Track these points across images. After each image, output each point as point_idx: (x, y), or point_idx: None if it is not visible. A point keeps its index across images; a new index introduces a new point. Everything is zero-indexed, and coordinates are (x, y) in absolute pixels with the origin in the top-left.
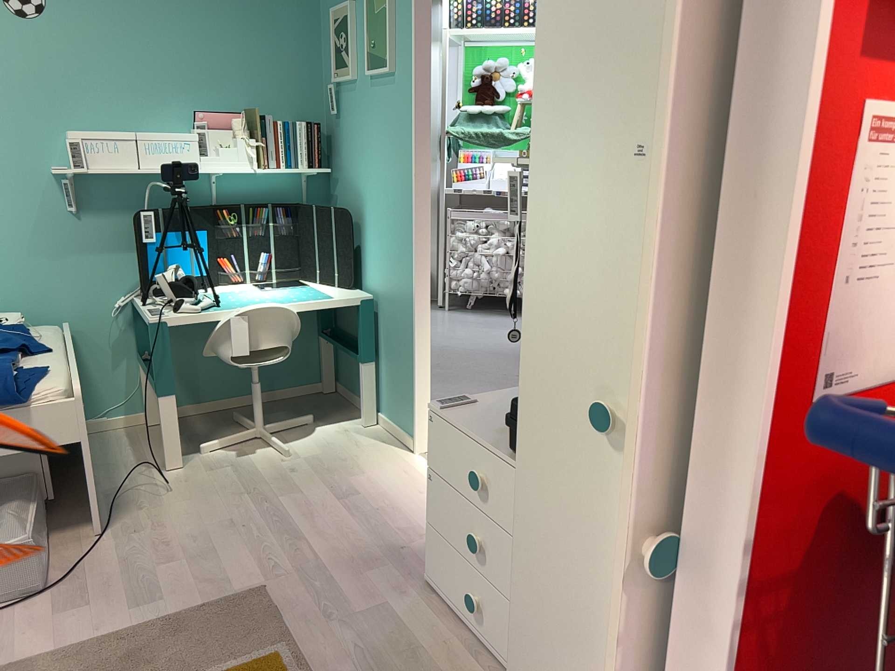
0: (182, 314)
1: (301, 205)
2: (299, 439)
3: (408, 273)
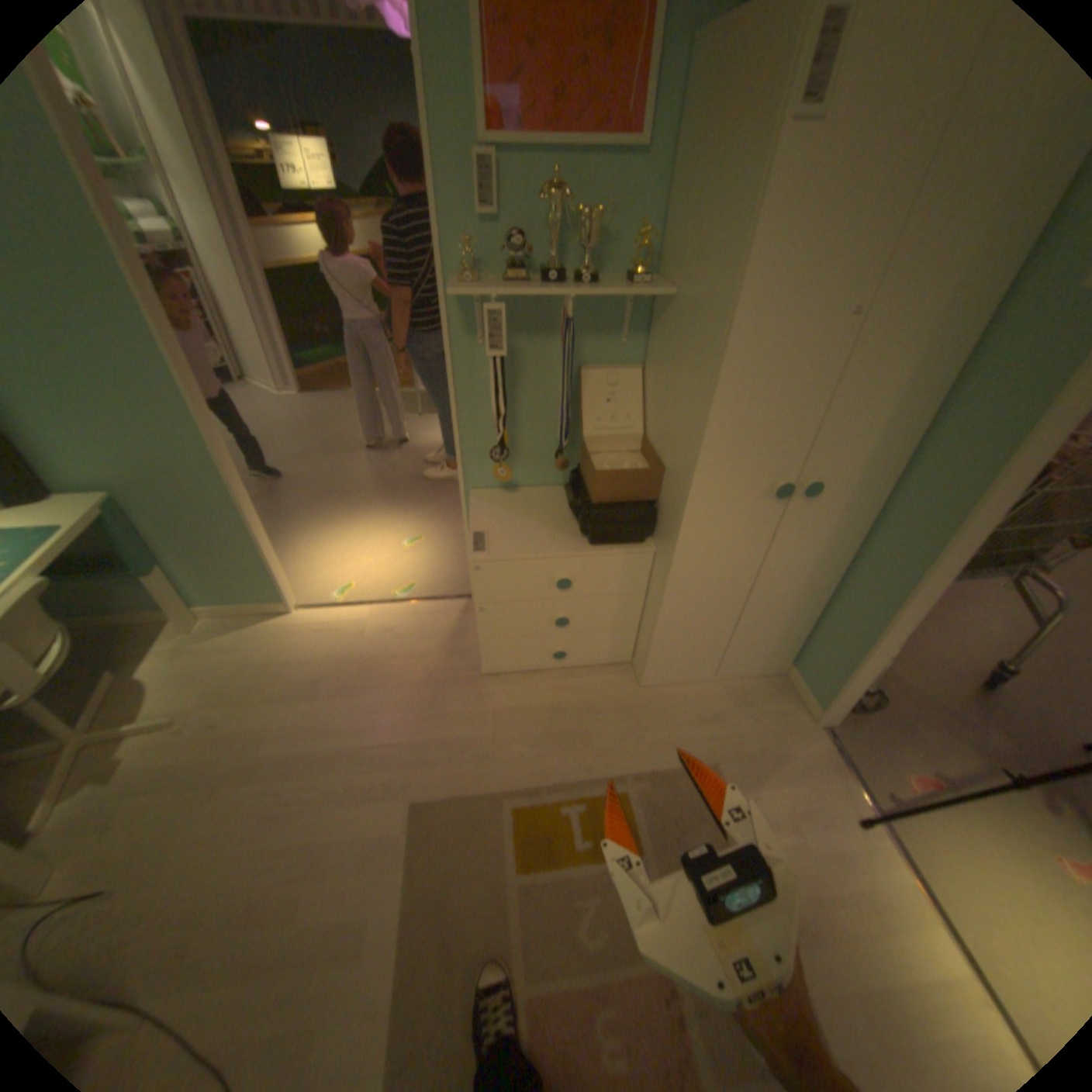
0: None
1: None
2: (142, 701)
3: (188, 444)
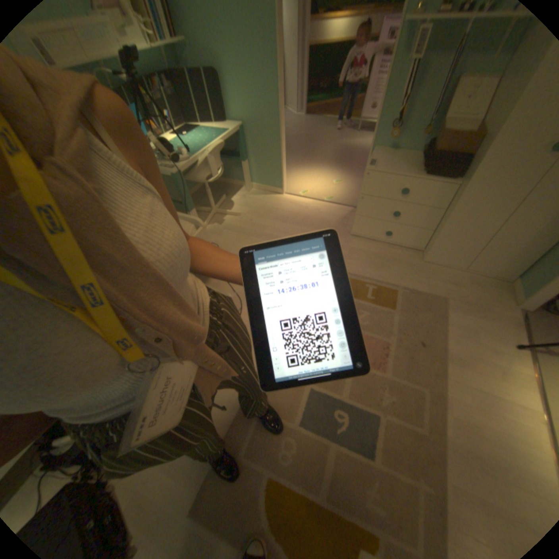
0: (180, 162)
1: (172, 69)
2: (232, 206)
3: (272, 104)
